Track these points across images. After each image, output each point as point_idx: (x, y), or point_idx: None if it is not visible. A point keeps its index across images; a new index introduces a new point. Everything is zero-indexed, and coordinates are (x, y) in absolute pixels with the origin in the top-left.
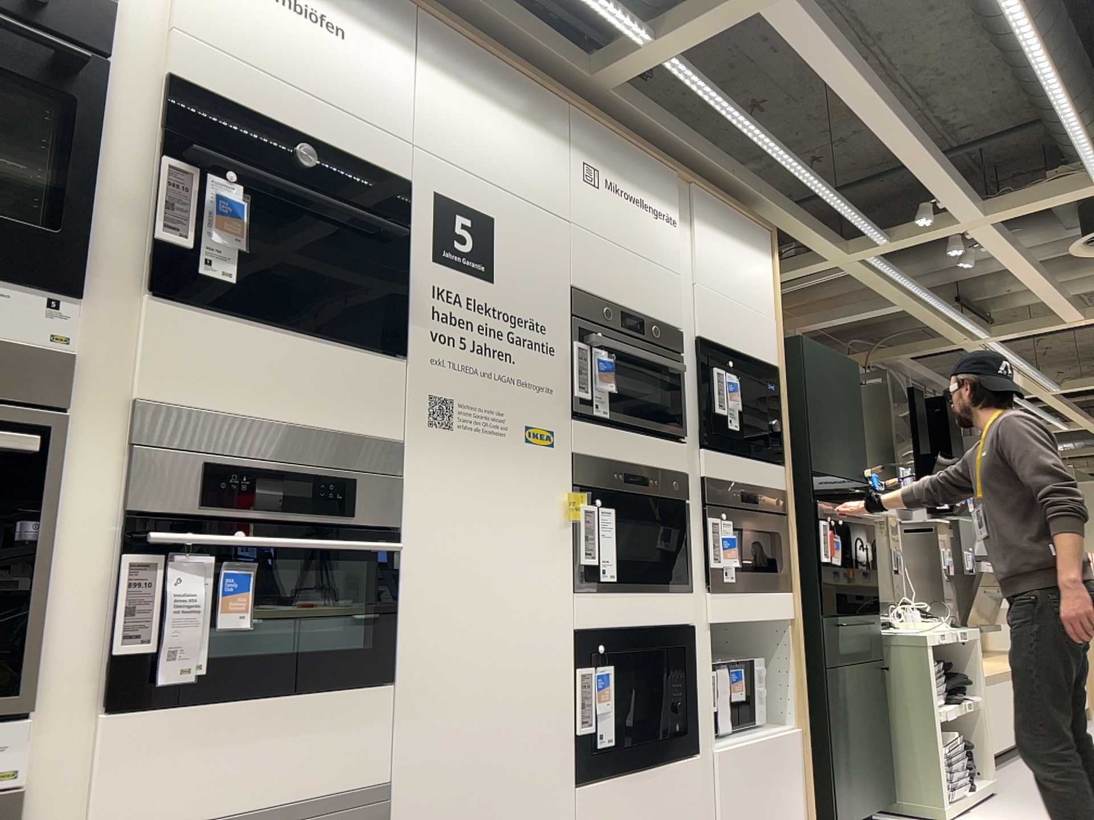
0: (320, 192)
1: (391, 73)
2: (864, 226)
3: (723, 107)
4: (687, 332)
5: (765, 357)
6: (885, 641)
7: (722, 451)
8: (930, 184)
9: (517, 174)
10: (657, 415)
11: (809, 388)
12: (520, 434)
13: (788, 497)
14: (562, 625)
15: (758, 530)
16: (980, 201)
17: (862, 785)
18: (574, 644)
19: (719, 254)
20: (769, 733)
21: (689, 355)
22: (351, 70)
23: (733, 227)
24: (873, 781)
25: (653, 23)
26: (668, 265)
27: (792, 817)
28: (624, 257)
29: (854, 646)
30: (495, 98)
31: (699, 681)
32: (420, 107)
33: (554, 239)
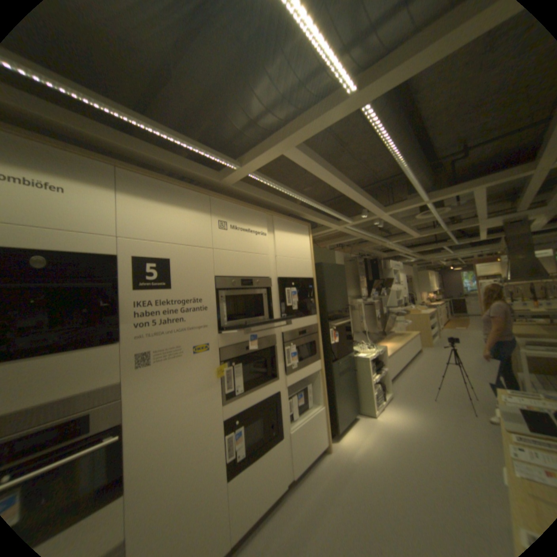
0: (50, 279)
1: (99, 203)
2: (344, 218)
3: (280, 187)
4: (274, 276)
5: (307, 276)
6: (356, 359)
7: (290, 318)
8: (366, 205)
9: (182, 235)
10: (260, 316)
11: (326, 281)
12: (190, 351)
13: (318, 325)
14: (217, 422)
15: (306, 343)
16: (386, 206)
17: (348, 414)
18: (224, 426)
19: (286, 241)
20: (313, 412)
21: (274, 285)
22: (69, 207)
23: (293, 228)
24: (352, 410)
25: (240, 158)
26: (263, 252)
27: (322, 440)
28: (242, 256)
29: (345, 367)
30: (167, 202)
31: (283, 411)
32: (120, 216)
33: (204, 259)
